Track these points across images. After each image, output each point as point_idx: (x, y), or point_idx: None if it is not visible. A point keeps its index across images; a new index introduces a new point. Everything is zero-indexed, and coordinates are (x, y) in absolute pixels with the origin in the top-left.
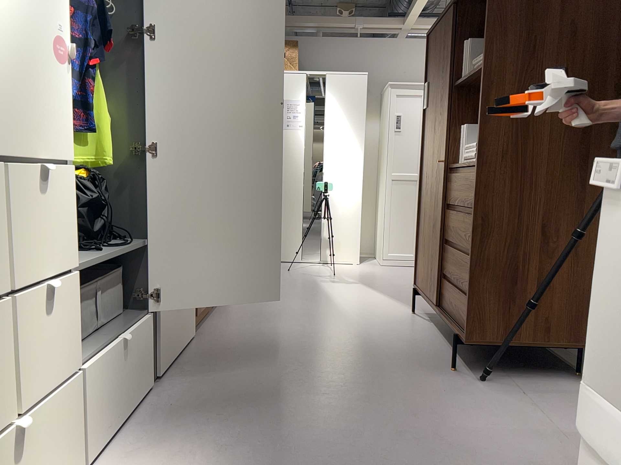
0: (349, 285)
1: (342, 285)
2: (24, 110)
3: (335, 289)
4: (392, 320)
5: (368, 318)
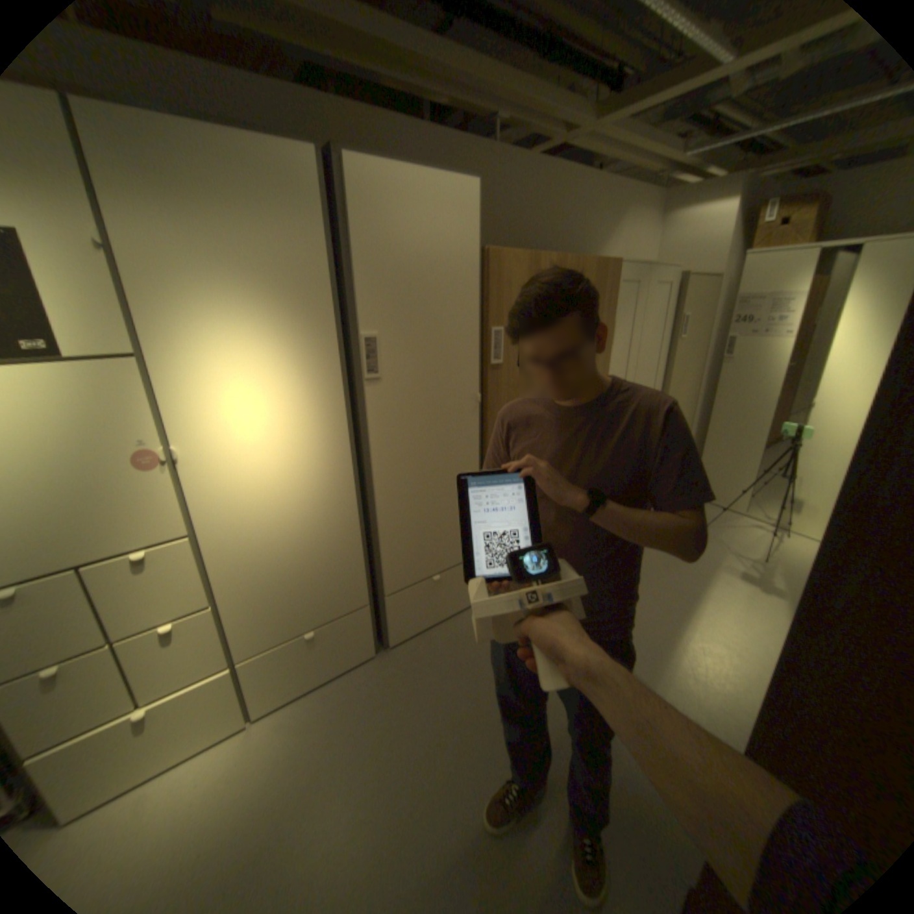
0: (762, 596)
1: (748, 591)
2: (109, 523)
3: (727, 595)
4: (734, 716)
5: (697, 688)
